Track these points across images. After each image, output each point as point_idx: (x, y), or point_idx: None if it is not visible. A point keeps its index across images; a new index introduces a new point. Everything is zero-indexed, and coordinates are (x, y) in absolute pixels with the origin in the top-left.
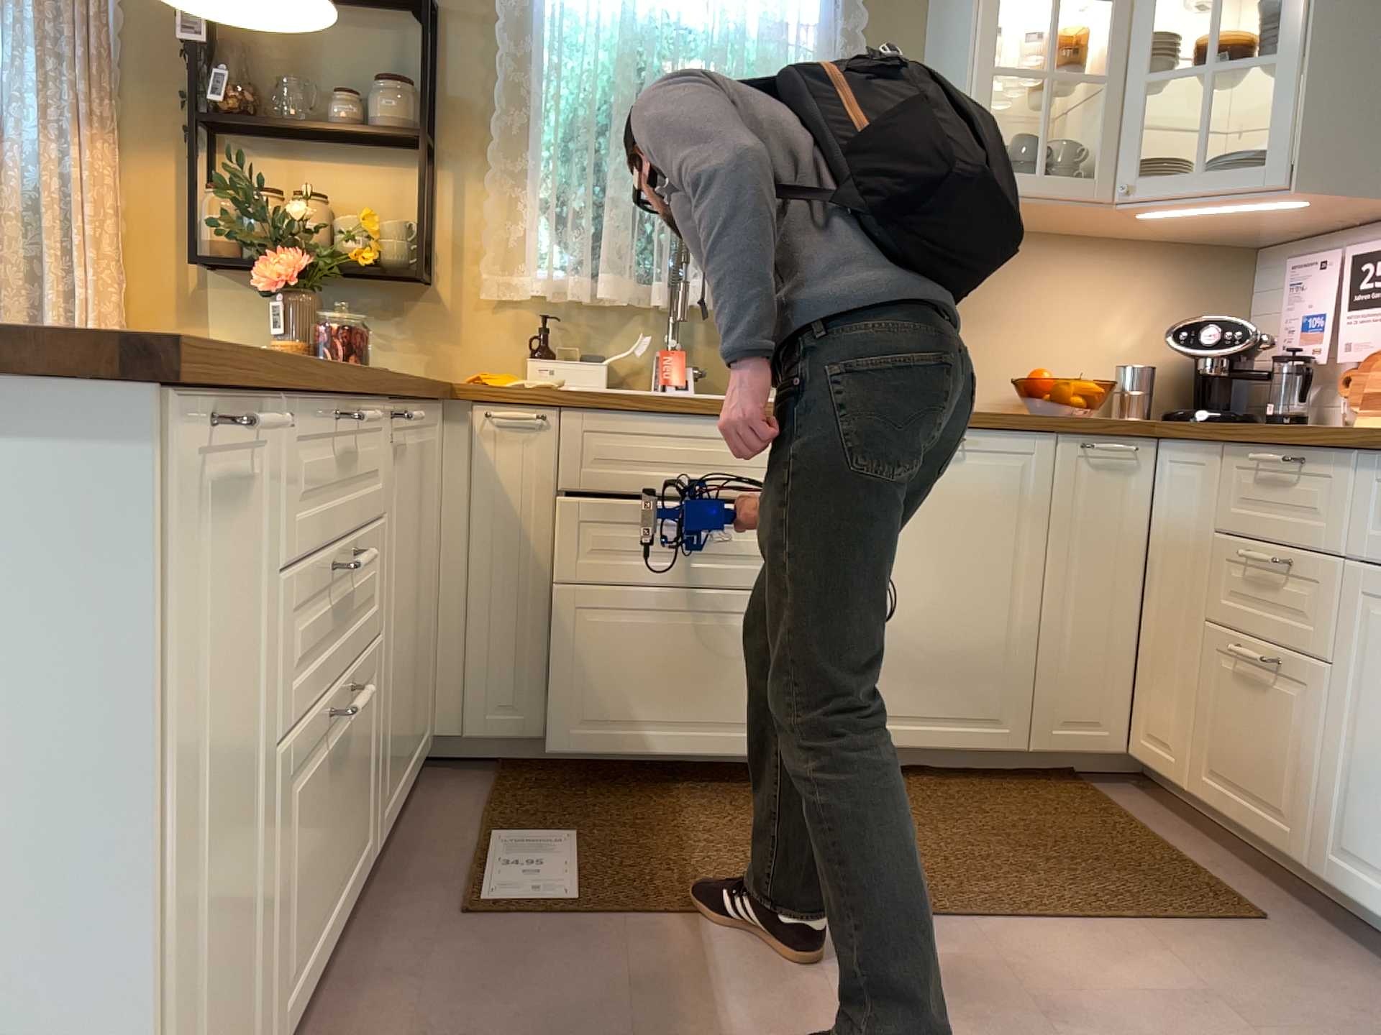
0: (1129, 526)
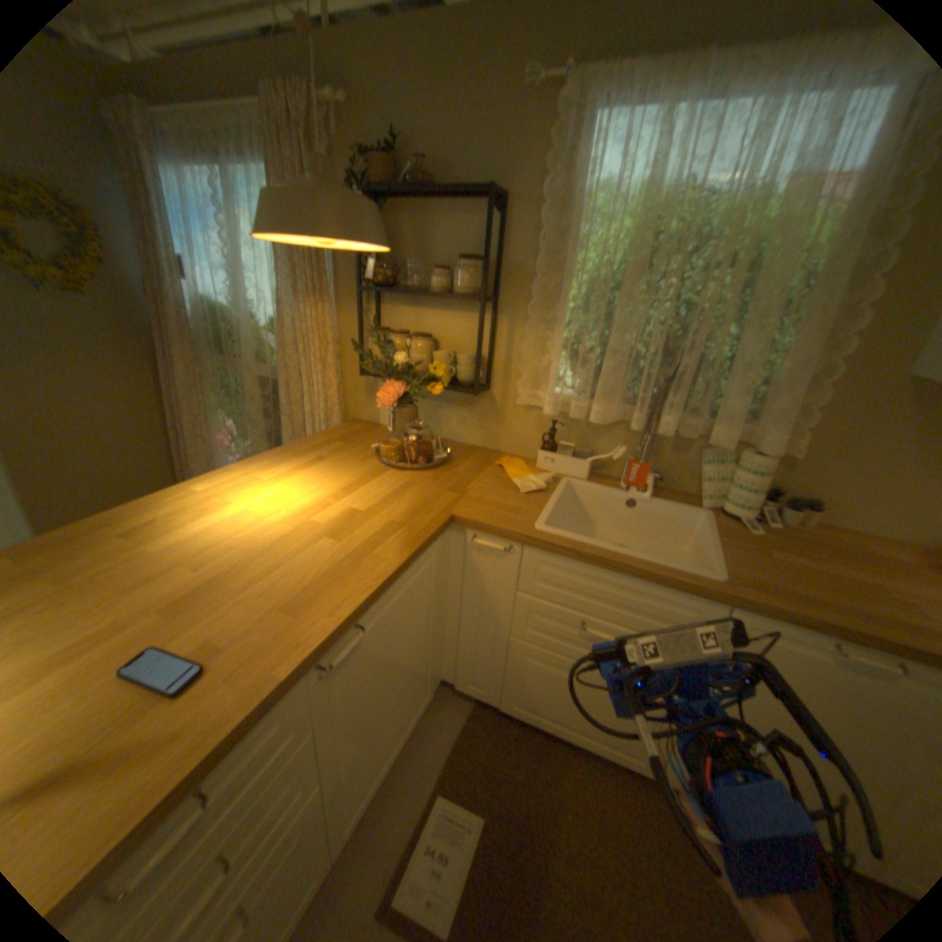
0: None
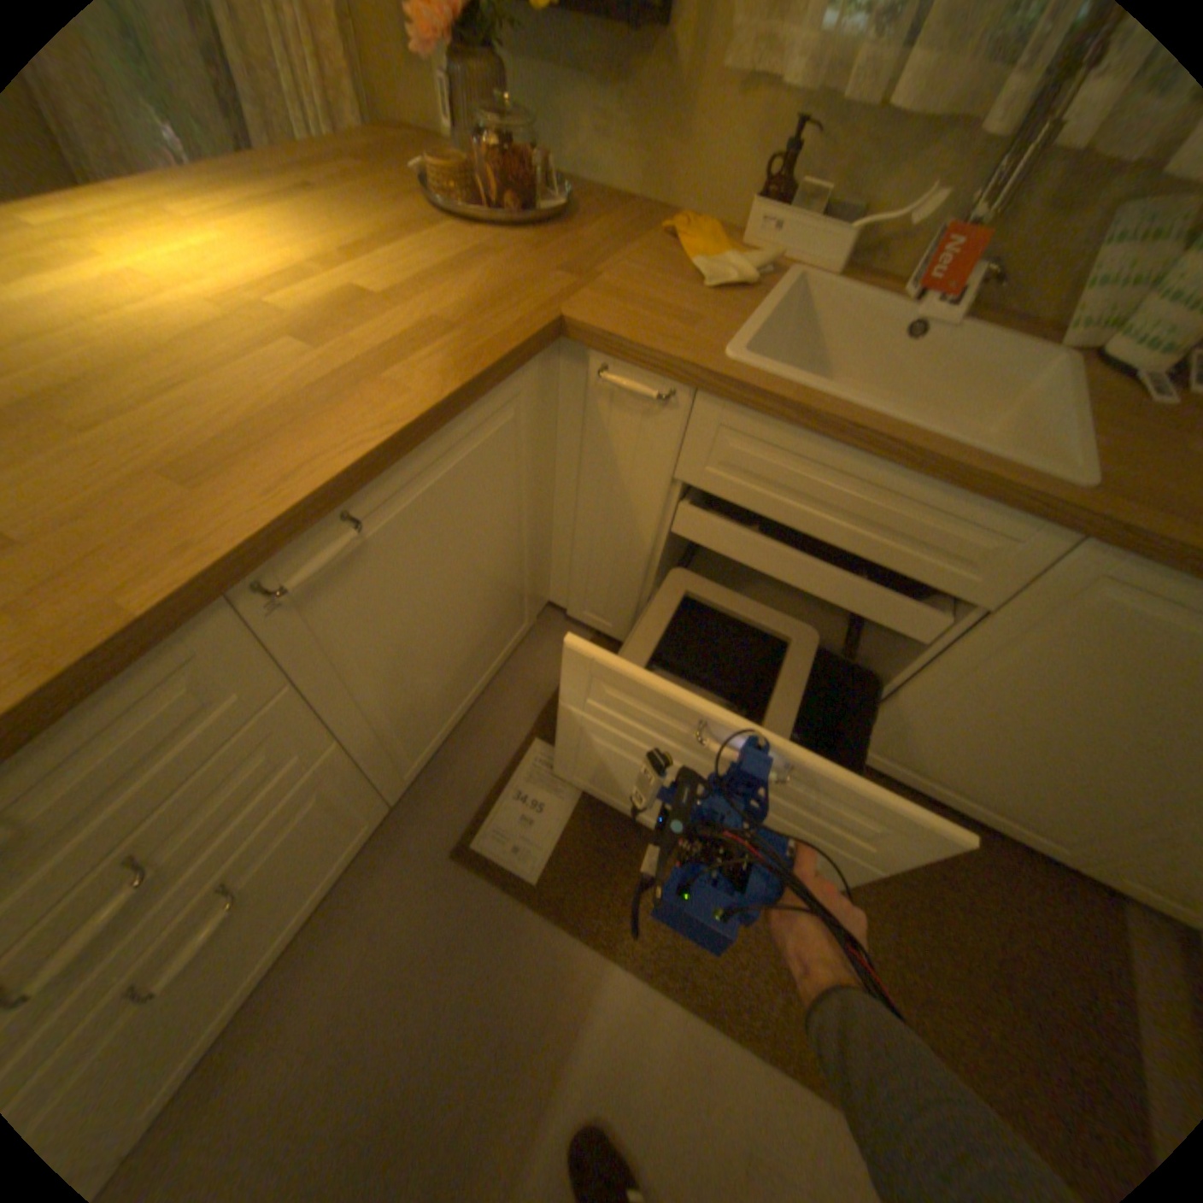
0: None
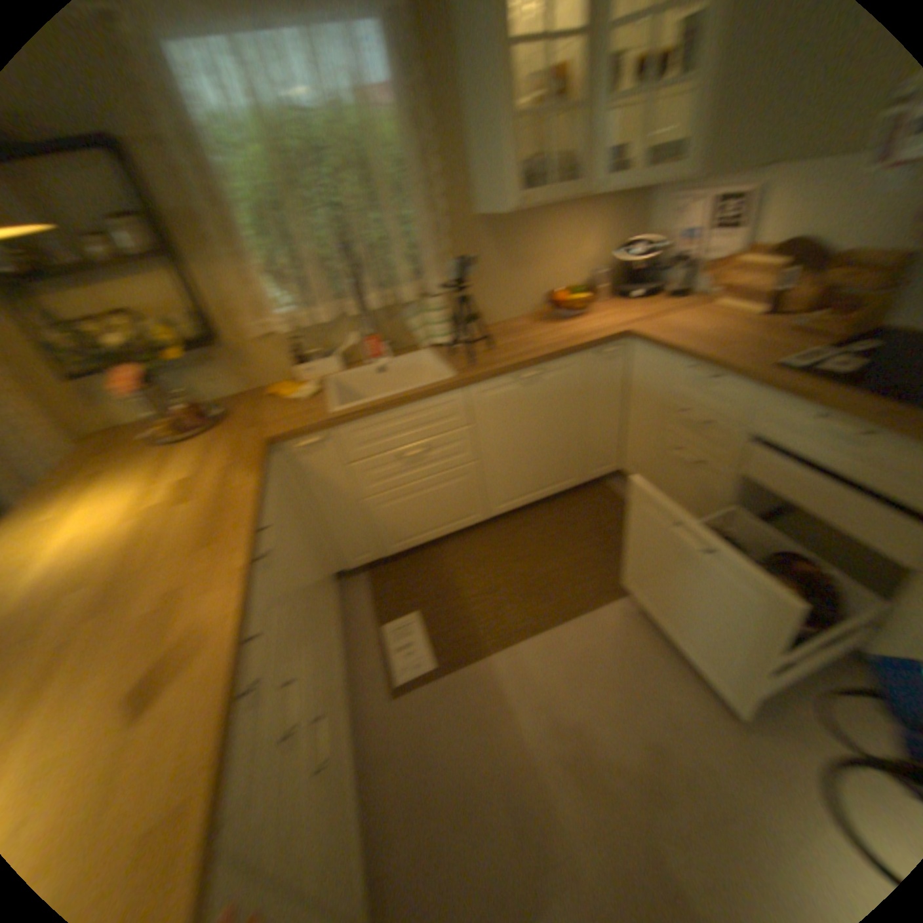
0: (613, 382)
